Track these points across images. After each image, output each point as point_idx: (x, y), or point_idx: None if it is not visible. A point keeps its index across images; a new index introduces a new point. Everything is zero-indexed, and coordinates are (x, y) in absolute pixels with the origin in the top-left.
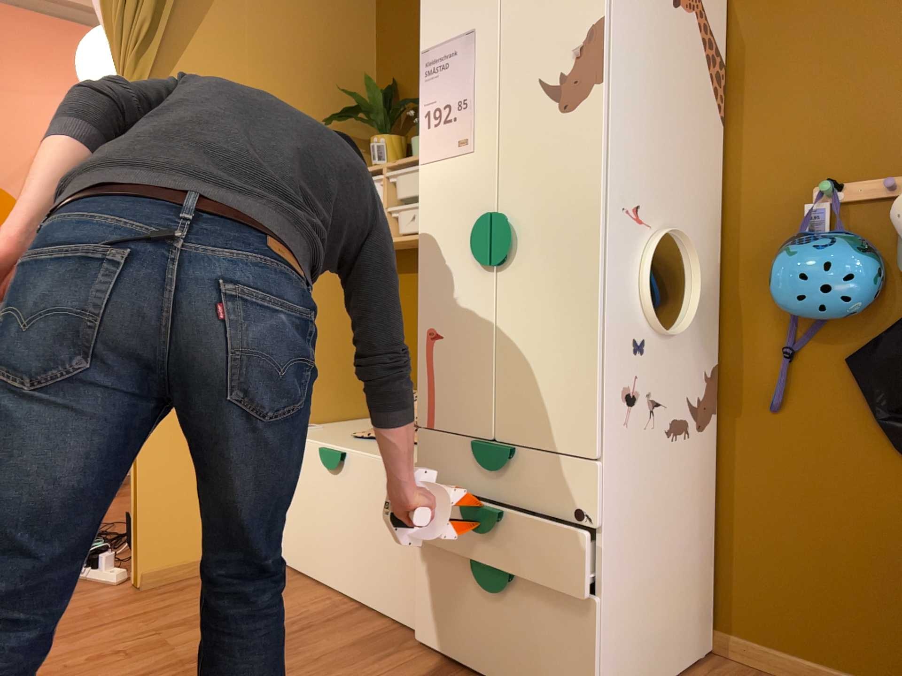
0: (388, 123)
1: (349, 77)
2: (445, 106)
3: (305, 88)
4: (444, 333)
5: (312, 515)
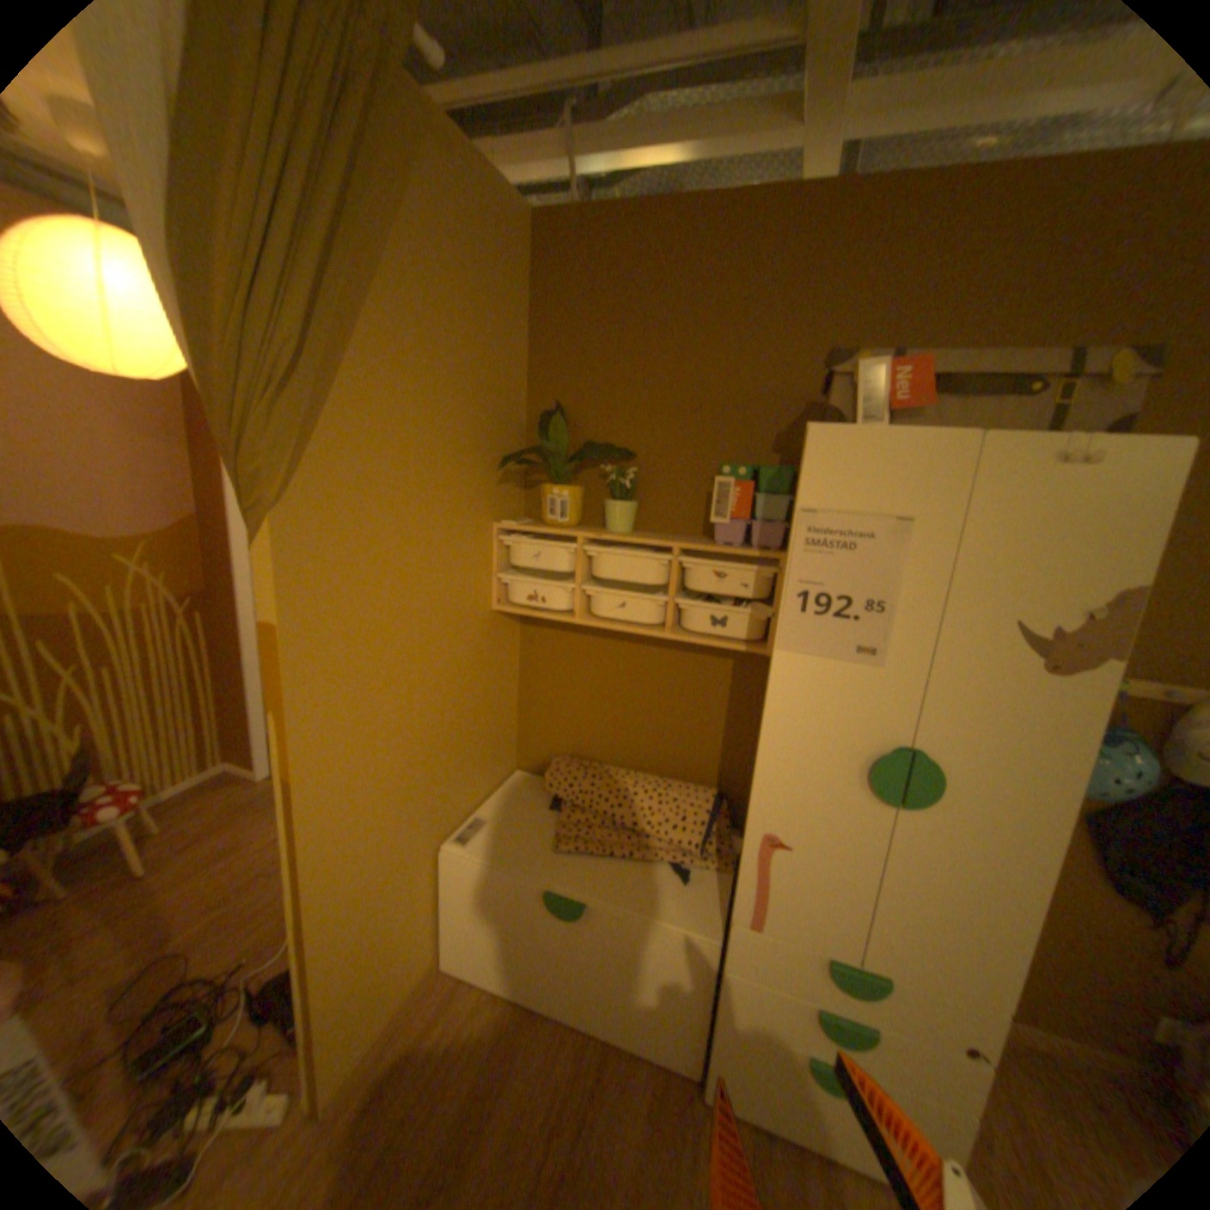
0: (571, 470)
1: (505, 390)
2: (841, 595)
3: (467, 415)
4: (796, 847)
5: (524, 951)
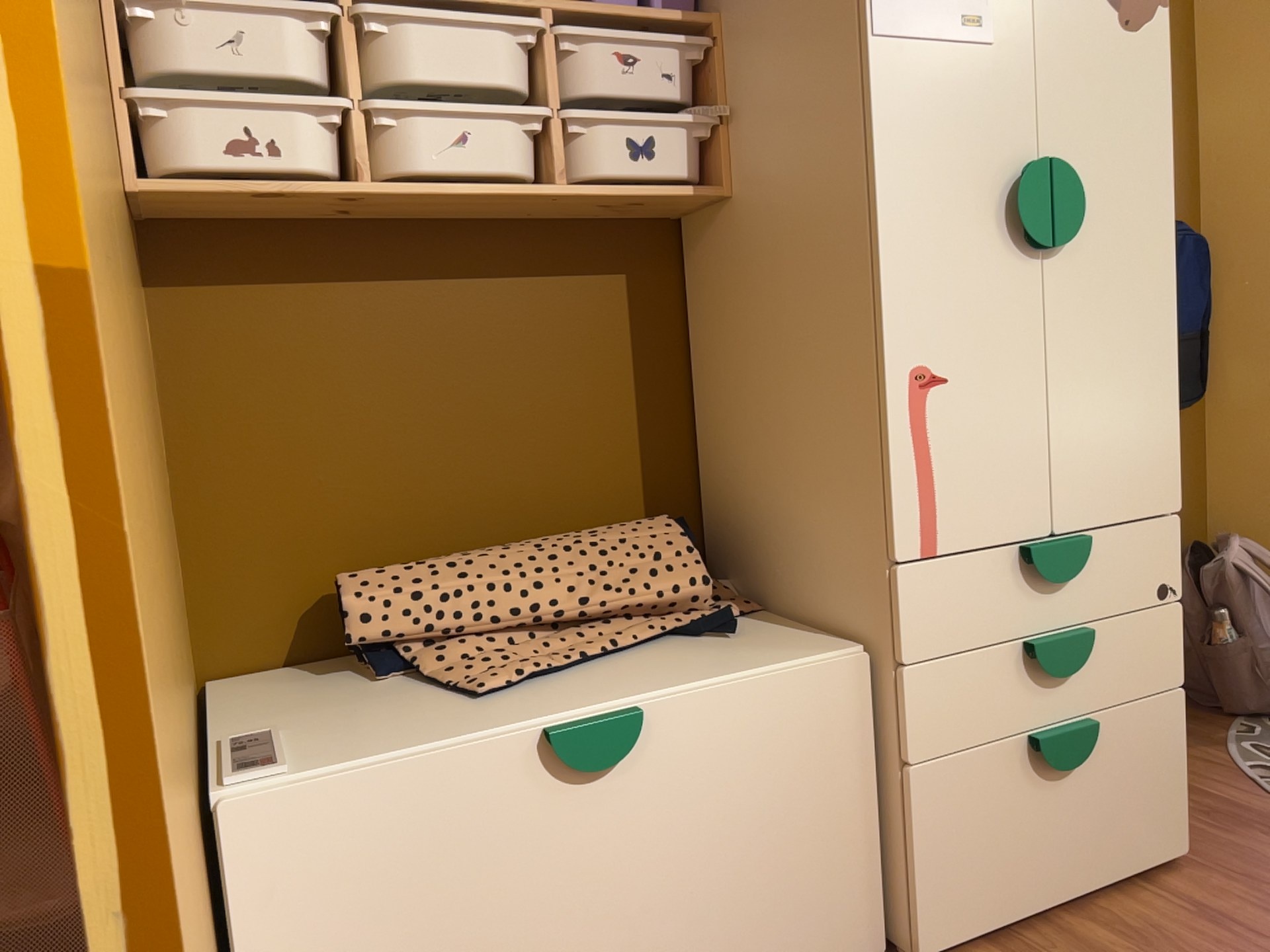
0: None
1: None
2: None
3: None
4: (952, 372)
5: (513, 933)
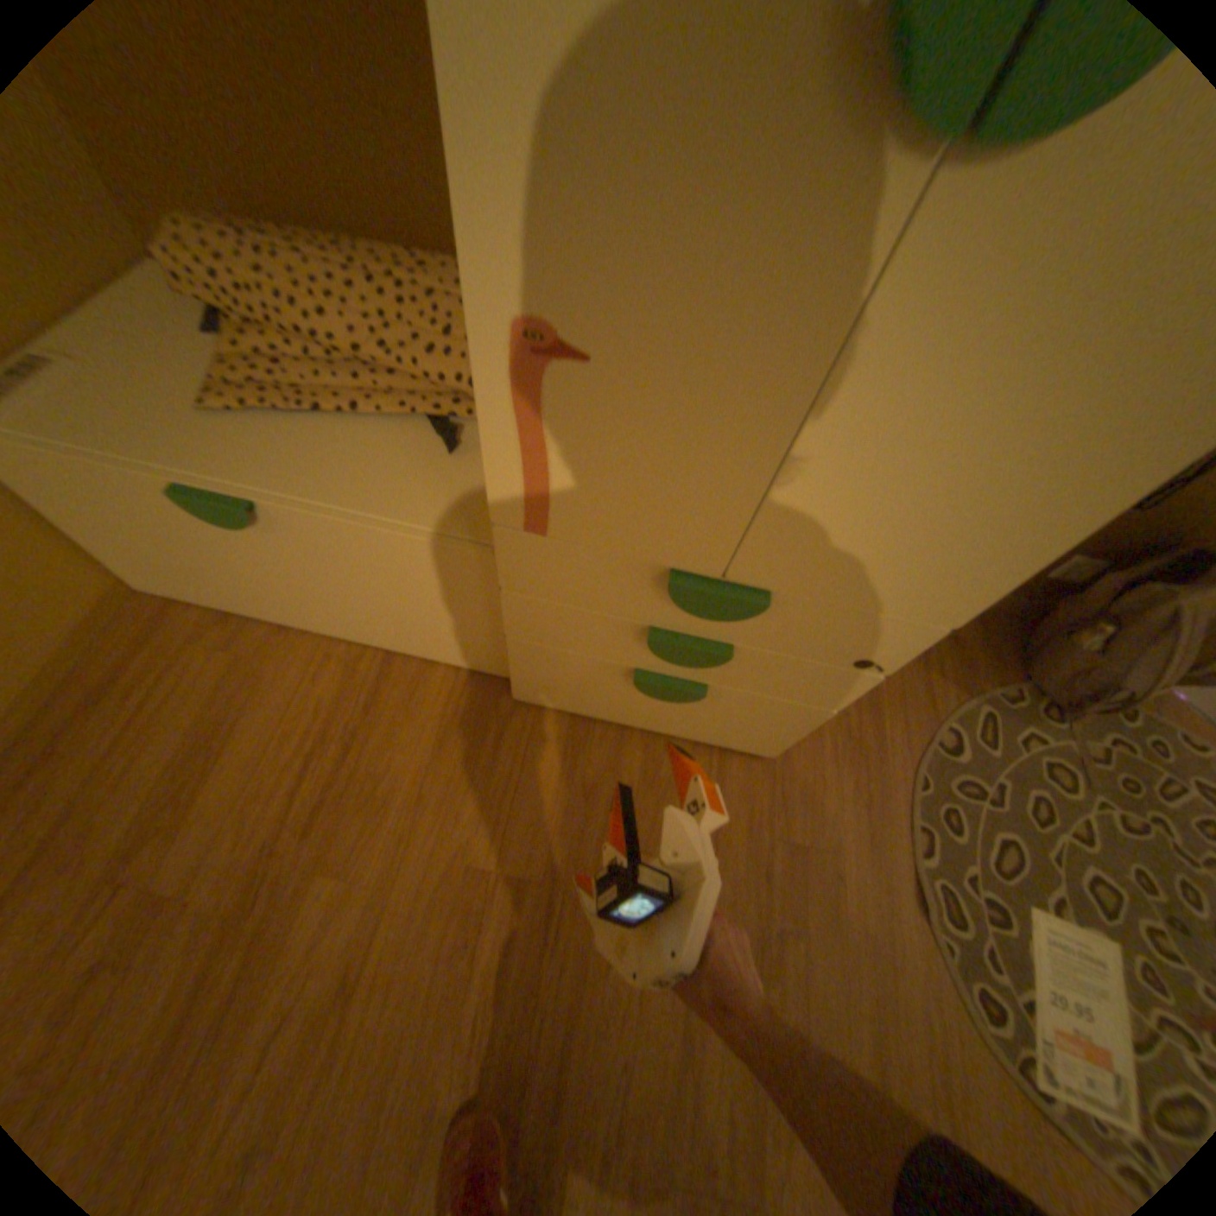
0: None
1: None
2: None
3: None
4: (599, 347)
5: (214, 565)
